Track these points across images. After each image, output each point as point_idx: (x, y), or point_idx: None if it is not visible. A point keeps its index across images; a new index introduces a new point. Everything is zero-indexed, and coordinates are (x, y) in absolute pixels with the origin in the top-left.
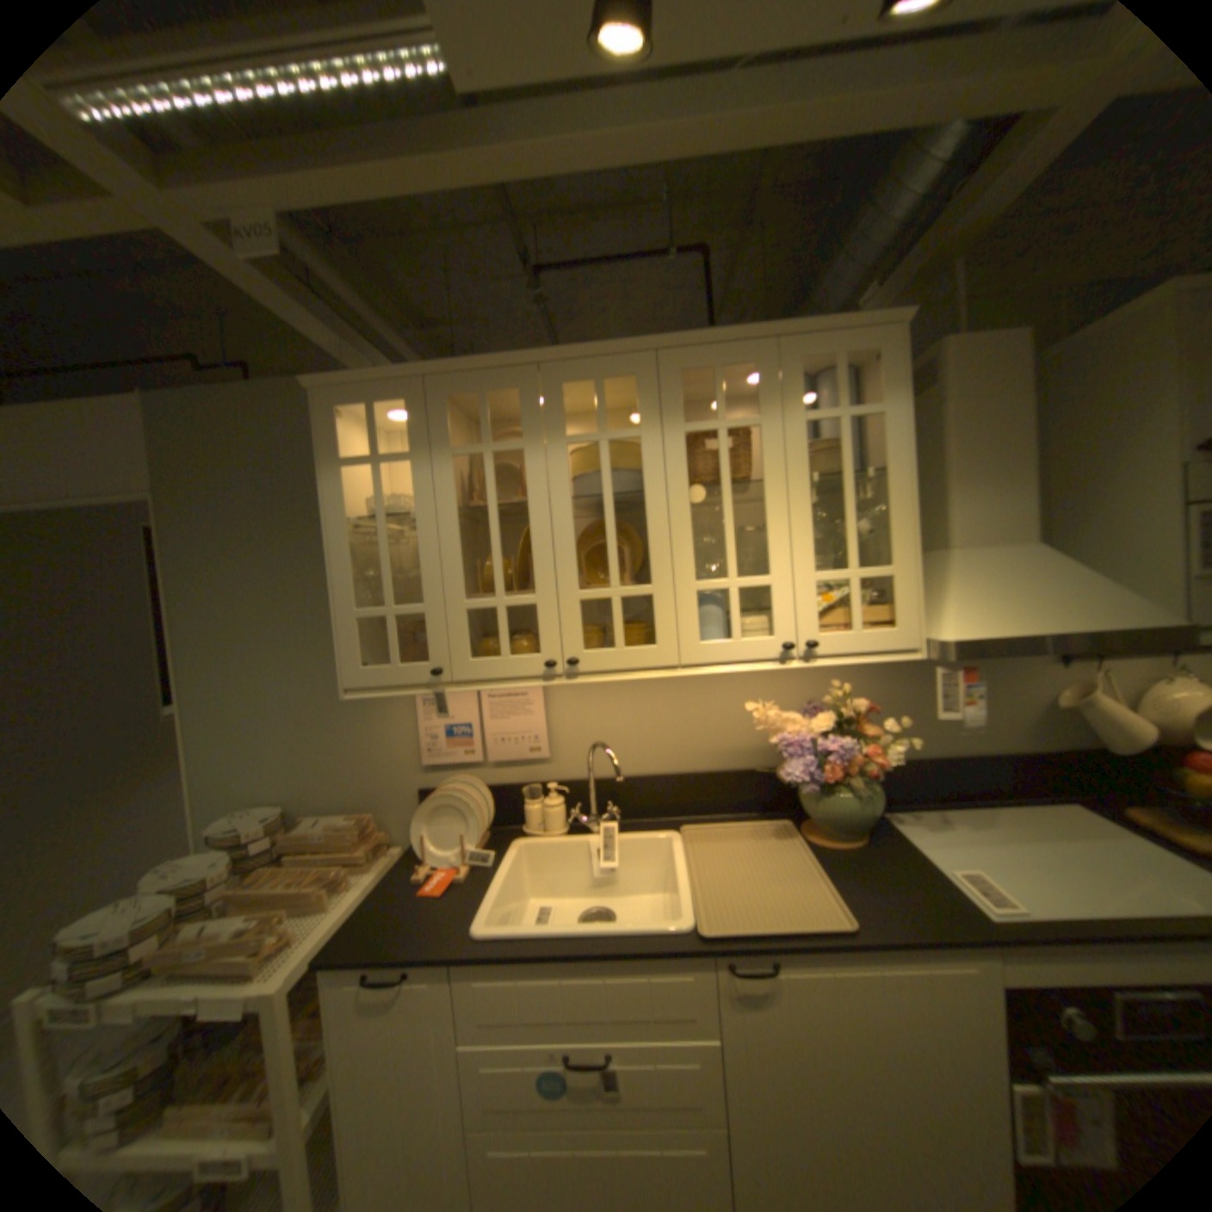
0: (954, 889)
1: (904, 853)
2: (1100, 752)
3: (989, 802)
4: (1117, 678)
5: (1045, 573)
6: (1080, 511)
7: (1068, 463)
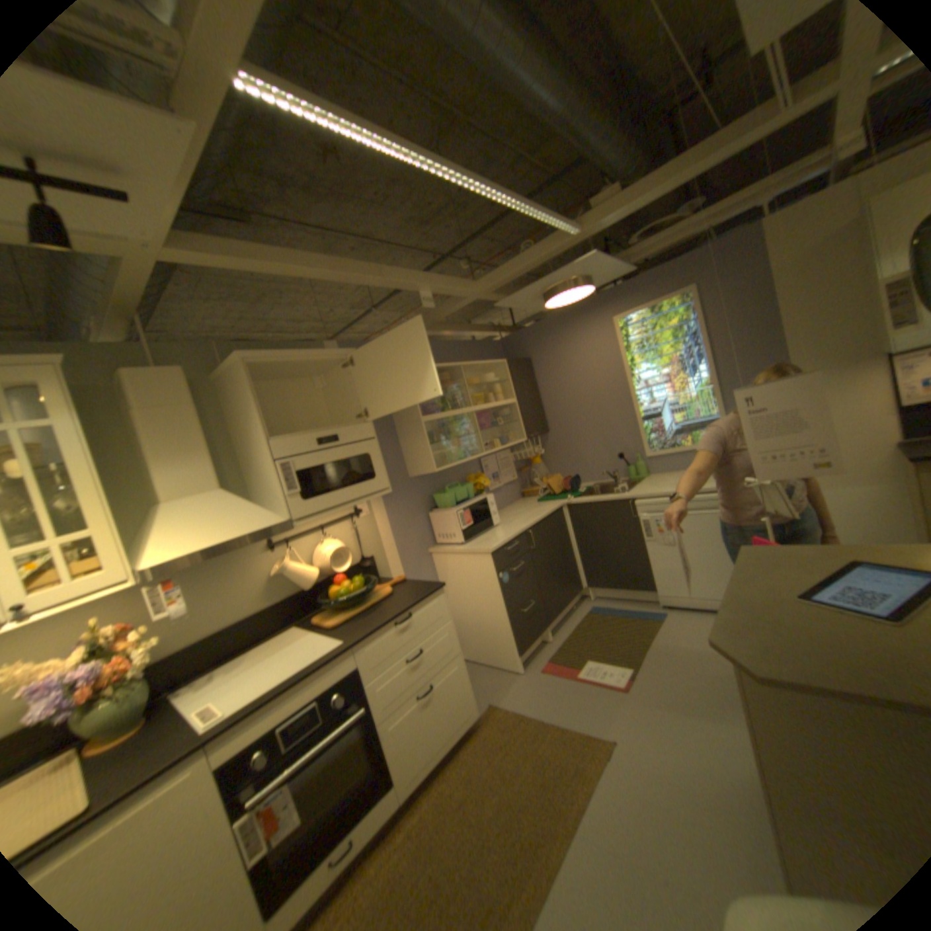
0: (187, 727)
1: (166, 720)
2: (301, 592)
3: (245, 650)
4: (296, 550)
5: (217, 508)
6: (248, 466)
7: (237, 439)
